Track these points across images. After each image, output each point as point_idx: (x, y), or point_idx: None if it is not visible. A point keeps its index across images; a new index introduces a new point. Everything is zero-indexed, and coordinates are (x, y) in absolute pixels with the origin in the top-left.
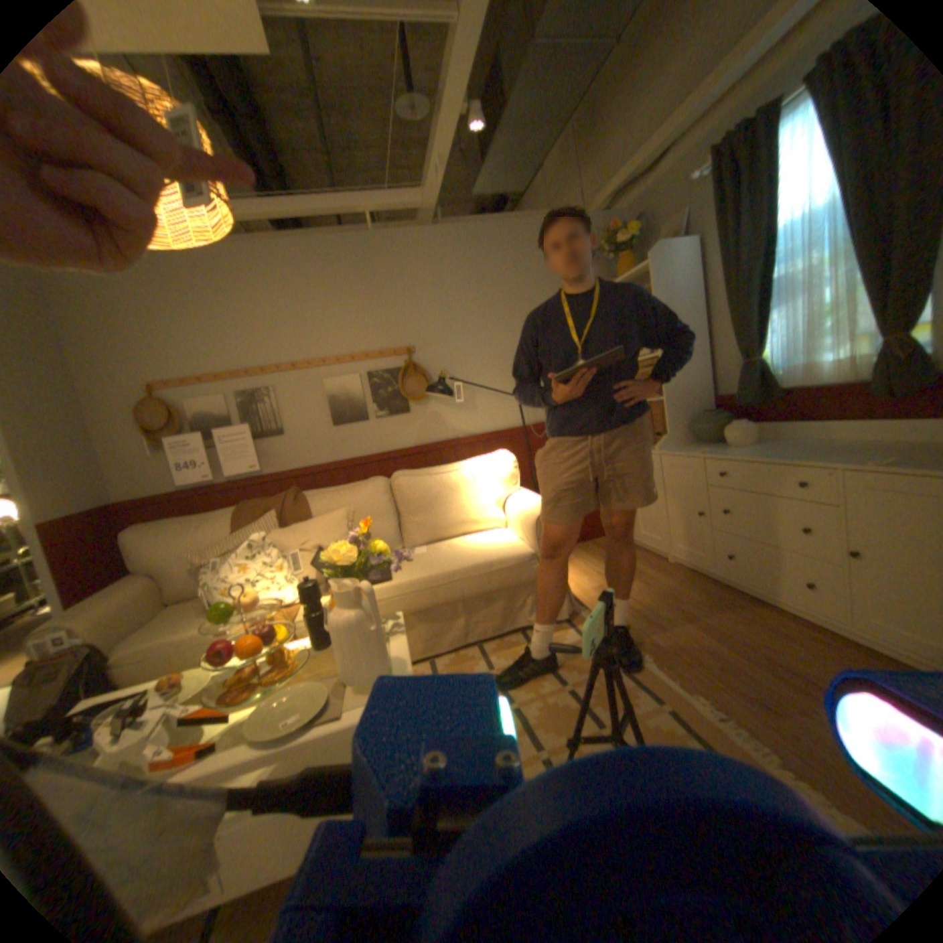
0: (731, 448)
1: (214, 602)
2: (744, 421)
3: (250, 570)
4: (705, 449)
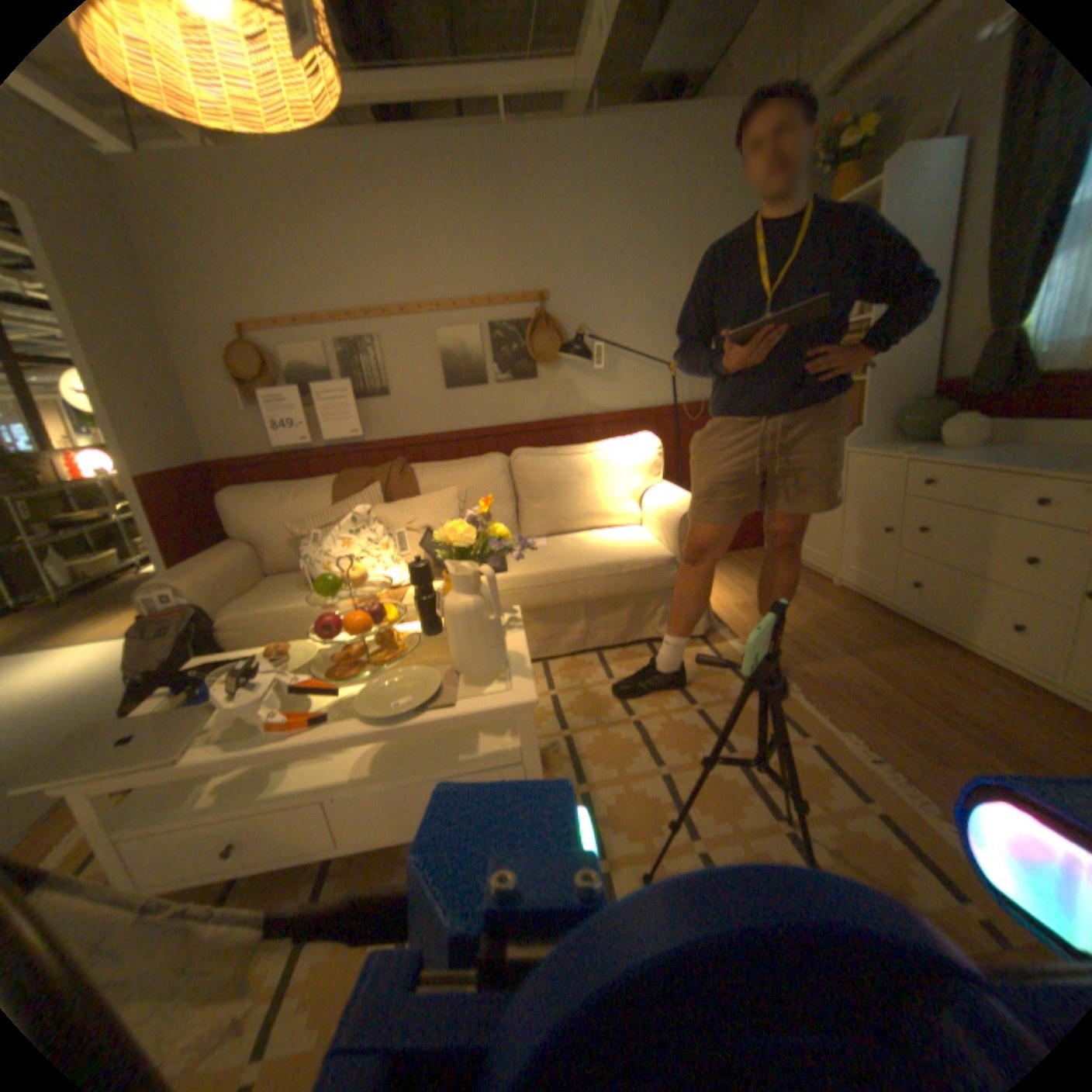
0: (948, 450)
1: (317, 575)
2: (974, 414)
3: (354, 545)
4: (912, 448)
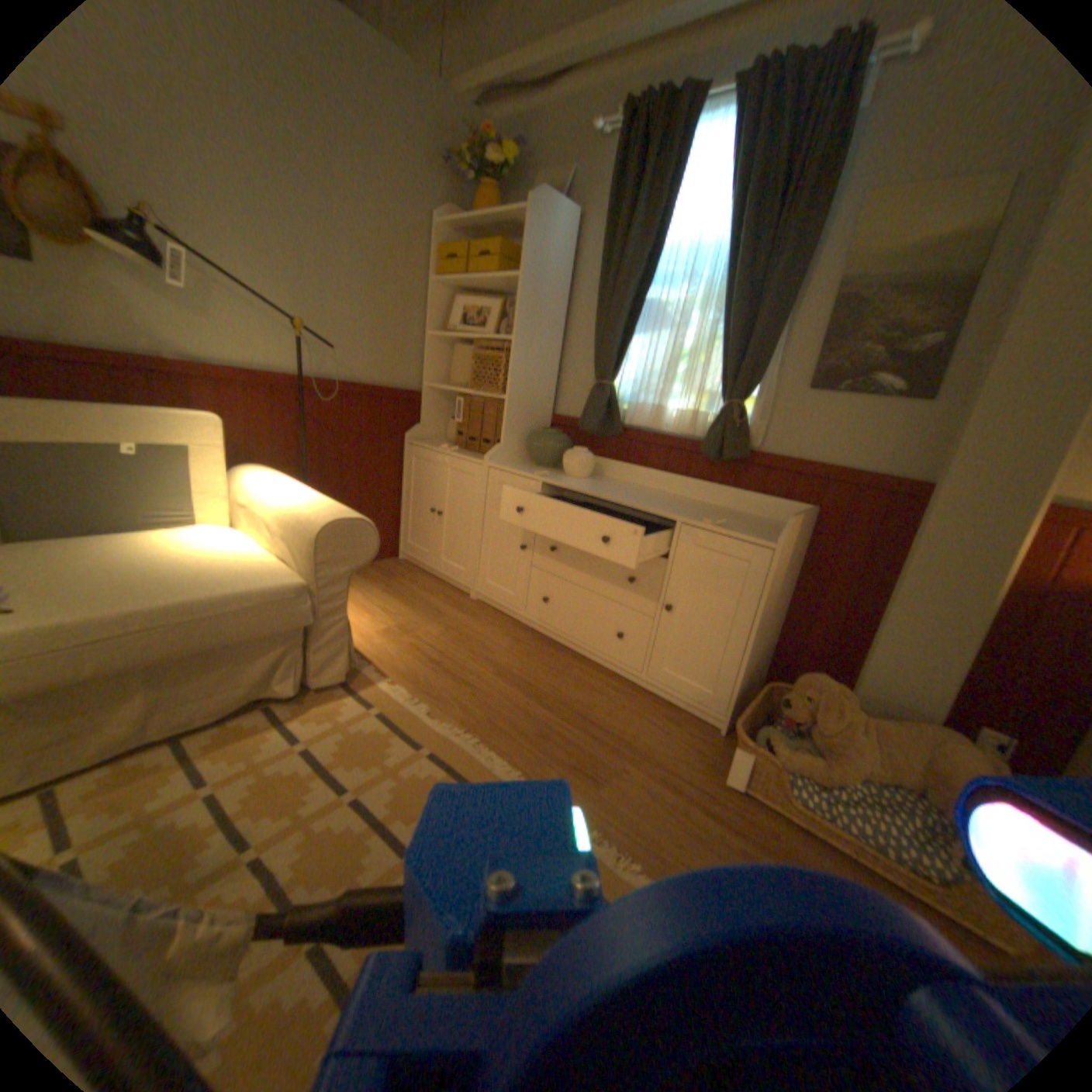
0: (567, 478)
1: None
2: (584, 450)
3: None
4: (544, 473)
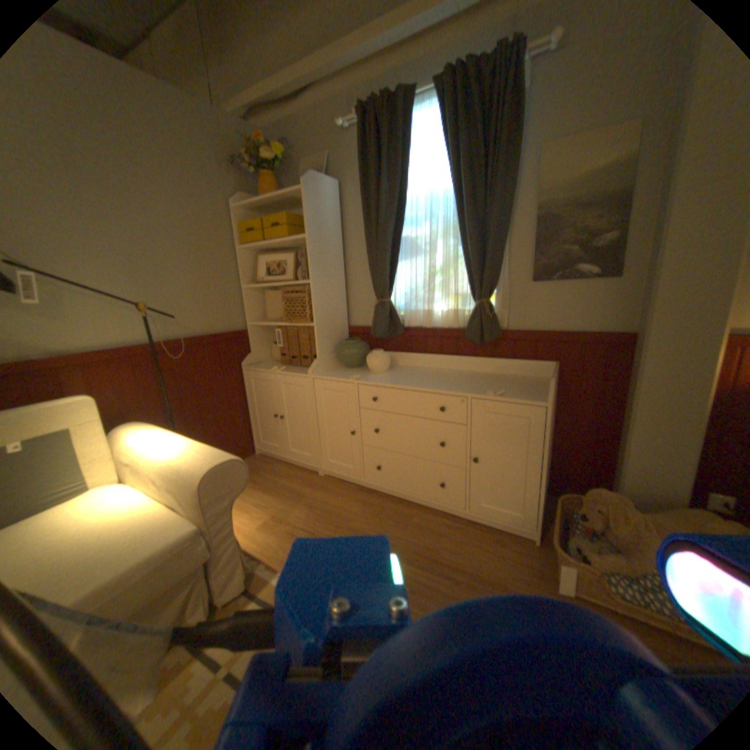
0: (374, 374)
1: None
2: (381, 351)
3: None
4: (357, 375)
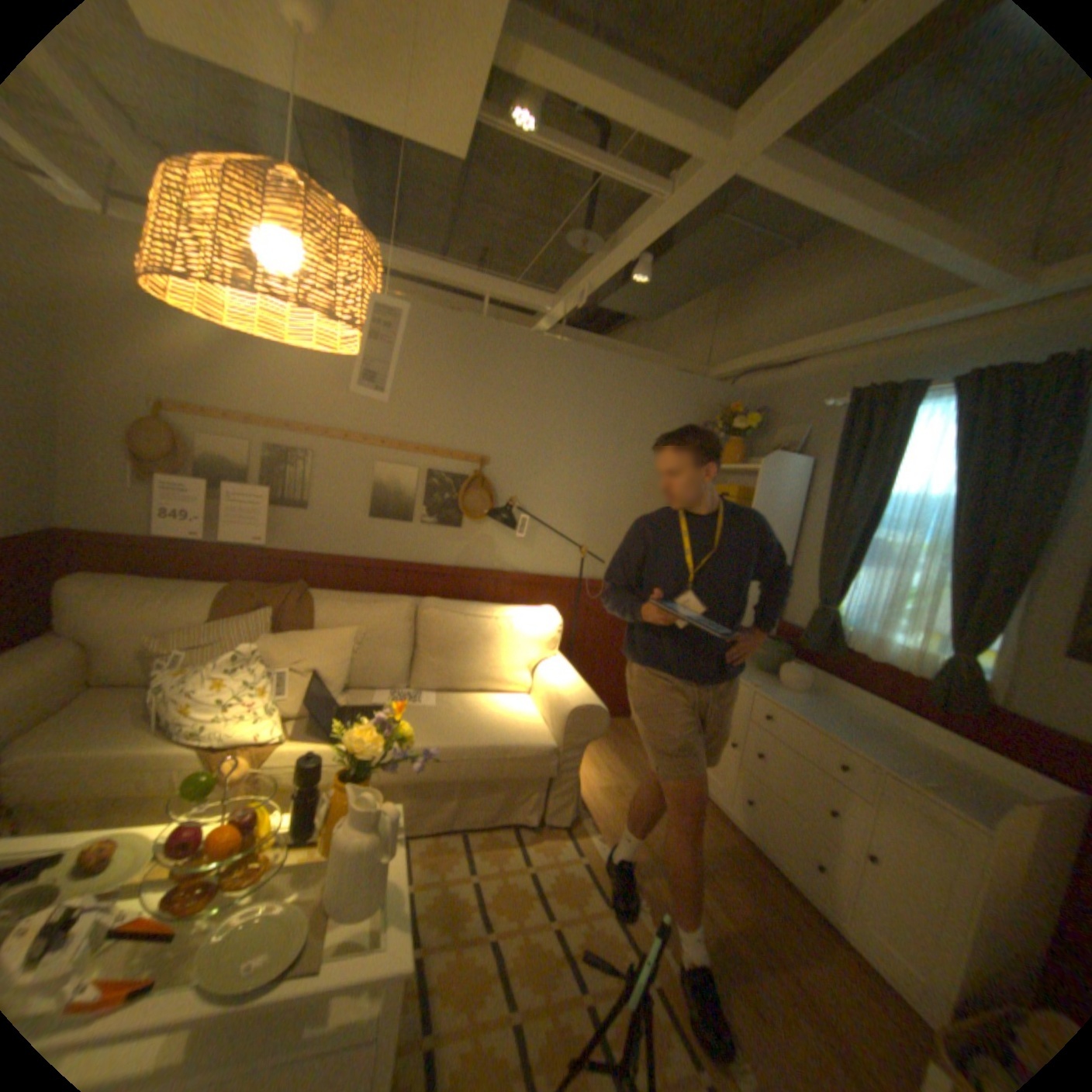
0: (782, 691)
1: (165, 722)
2: (802, 666)
3: (224, 693)
4: (758, 683)
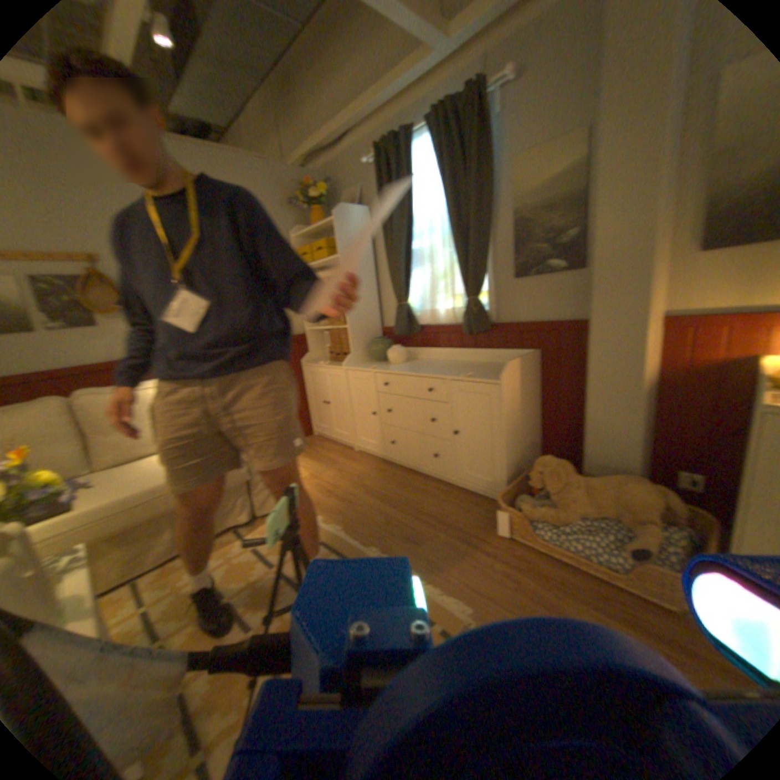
0: (392, 366)
1: None
2: (399, 346)
3: None
4: (376, 366)
